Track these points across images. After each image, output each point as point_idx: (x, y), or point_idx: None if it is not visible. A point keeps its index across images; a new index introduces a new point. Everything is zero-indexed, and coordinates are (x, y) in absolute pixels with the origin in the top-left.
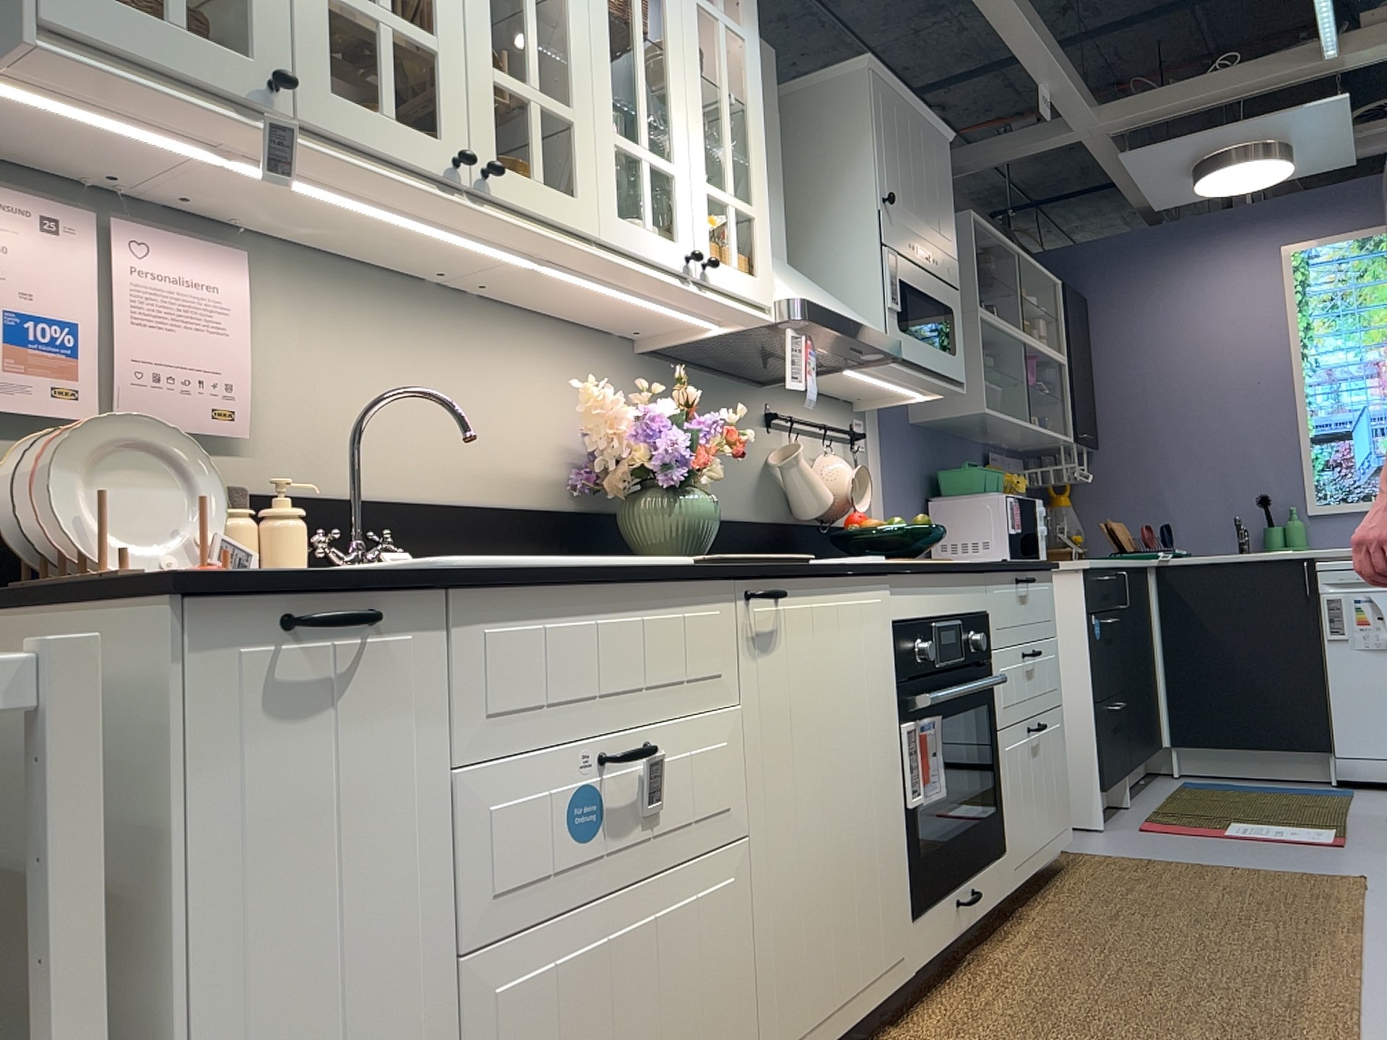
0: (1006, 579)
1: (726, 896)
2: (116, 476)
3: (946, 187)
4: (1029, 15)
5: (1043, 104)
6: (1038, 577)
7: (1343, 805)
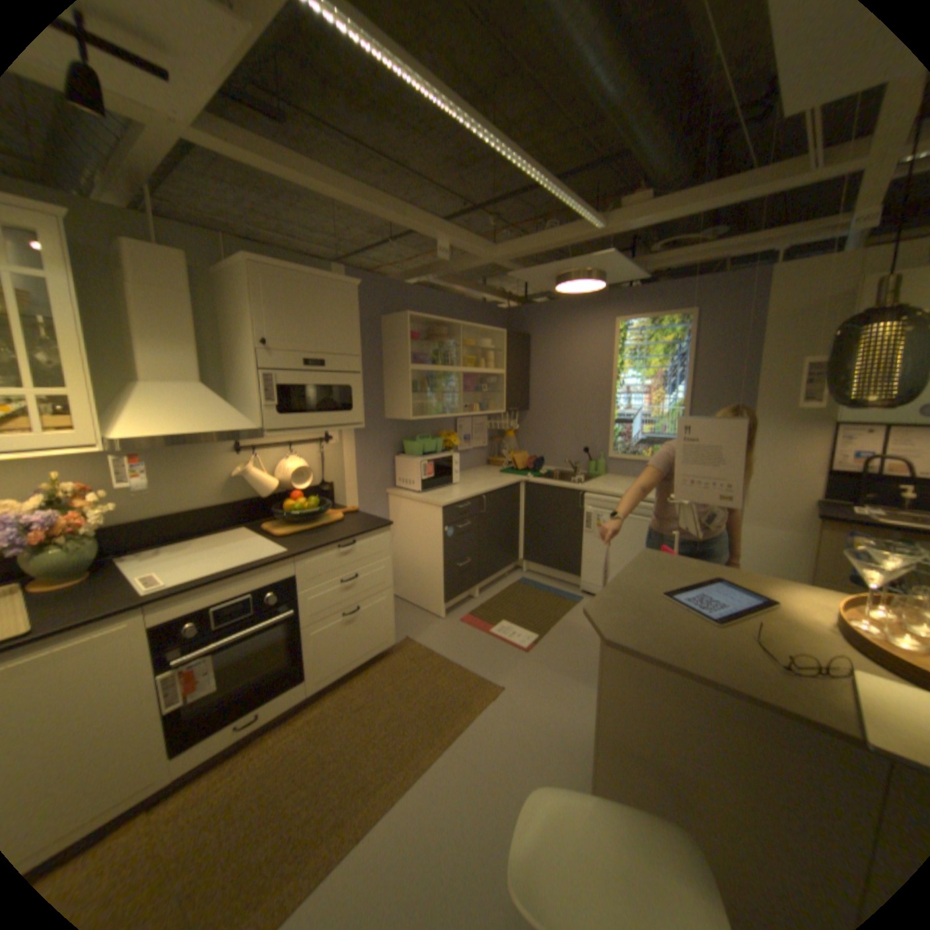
0: (321, 551)
1: None
2: None
3: (347, 314)
4: (396, 206)
5: (440, 251)
6: (366, 536)
7: (563, 614)
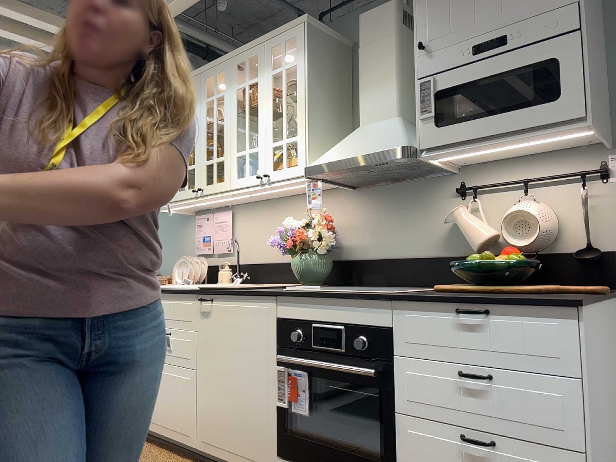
0: (428, 308)
1: (187, 382)
2: (184, 267)
3: None
4: None
5: None
6: (513, 311)
7: None
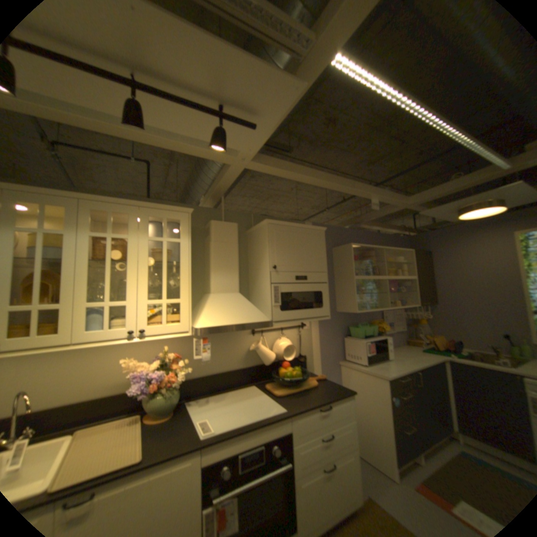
0: (309, 415)
1: None
2: None
3: (319, 248)
4: (349, 183)
5: (373, 205)
6: (339, 404)
7: None
